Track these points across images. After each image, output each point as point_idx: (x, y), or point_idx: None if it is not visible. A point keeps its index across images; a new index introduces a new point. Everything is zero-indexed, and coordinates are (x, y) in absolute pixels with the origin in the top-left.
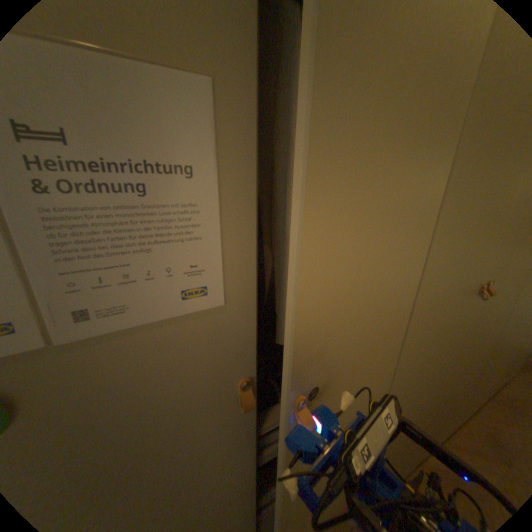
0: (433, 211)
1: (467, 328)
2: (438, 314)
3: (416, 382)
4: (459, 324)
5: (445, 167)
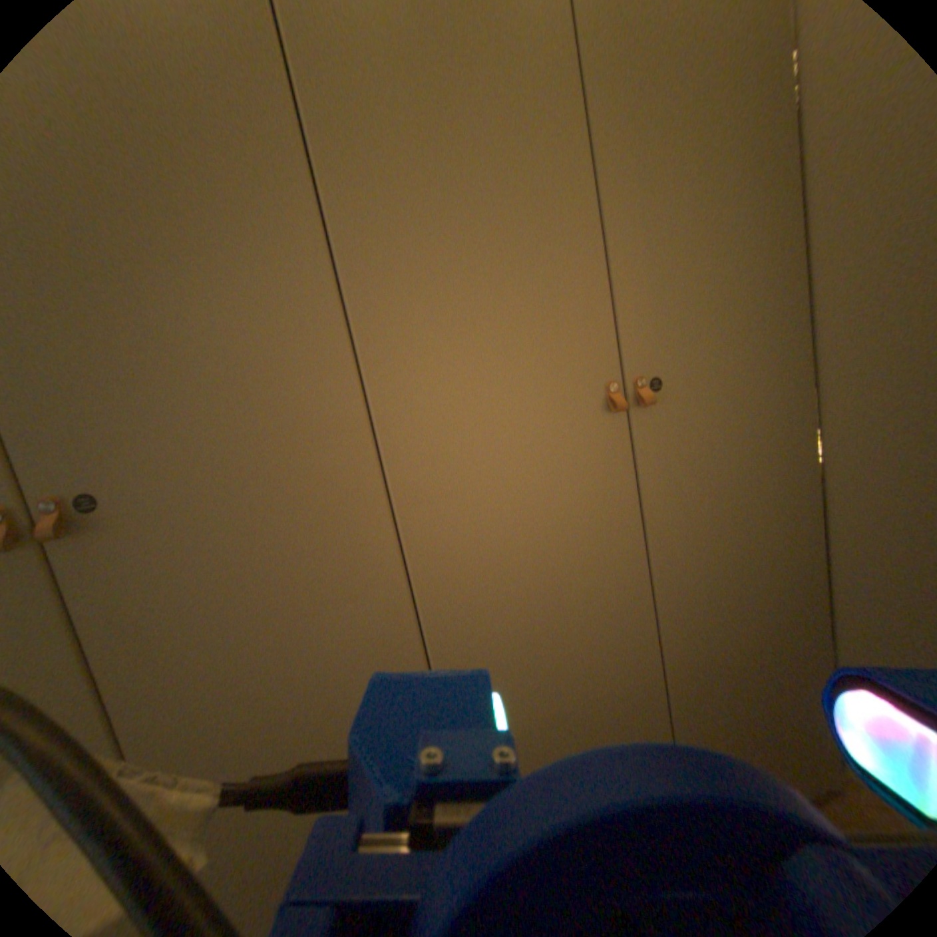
0: (314, 246)
1: (628, 478)
2: (476, 437)
3: (506, 589)
4: (581, 465)
5: (297, 177)
